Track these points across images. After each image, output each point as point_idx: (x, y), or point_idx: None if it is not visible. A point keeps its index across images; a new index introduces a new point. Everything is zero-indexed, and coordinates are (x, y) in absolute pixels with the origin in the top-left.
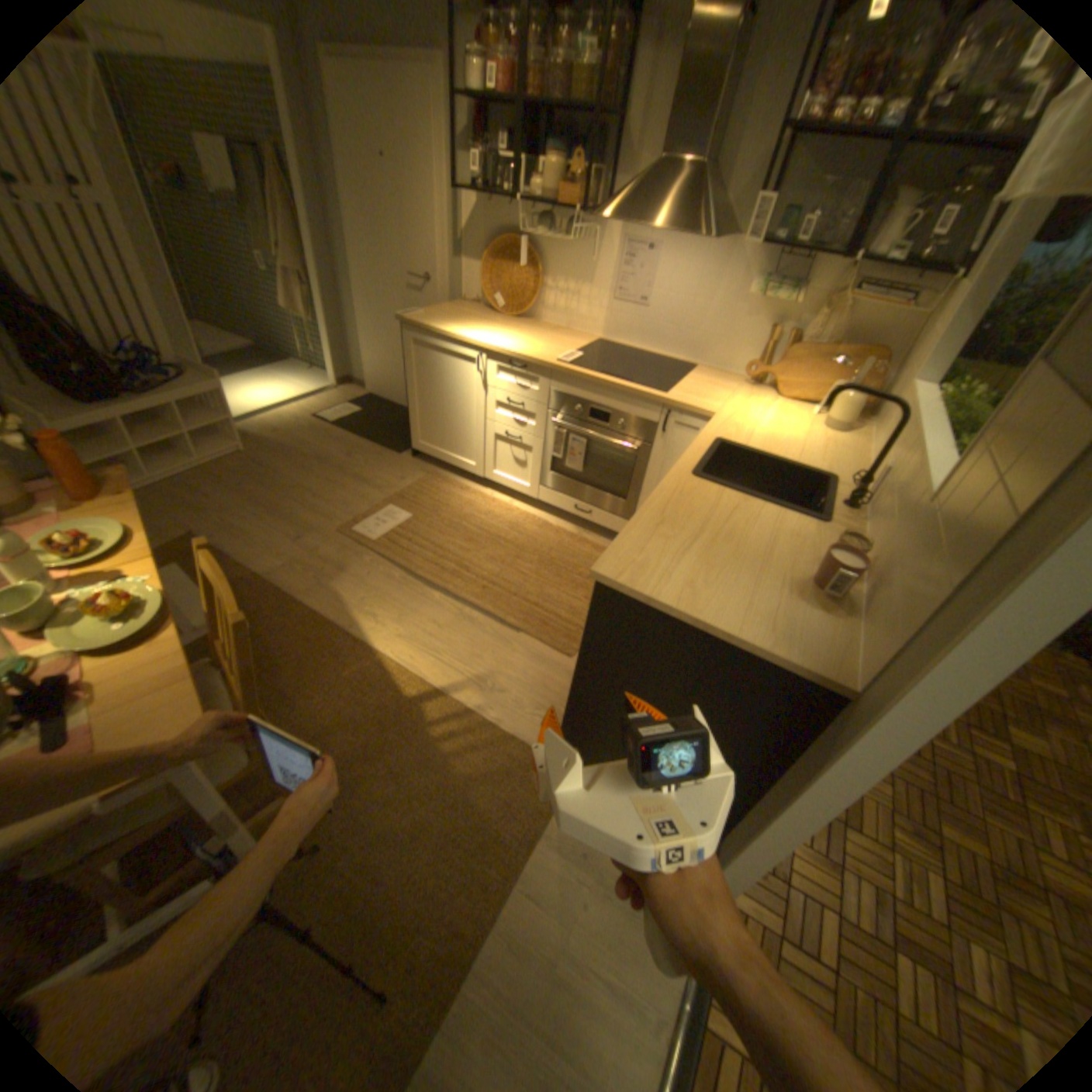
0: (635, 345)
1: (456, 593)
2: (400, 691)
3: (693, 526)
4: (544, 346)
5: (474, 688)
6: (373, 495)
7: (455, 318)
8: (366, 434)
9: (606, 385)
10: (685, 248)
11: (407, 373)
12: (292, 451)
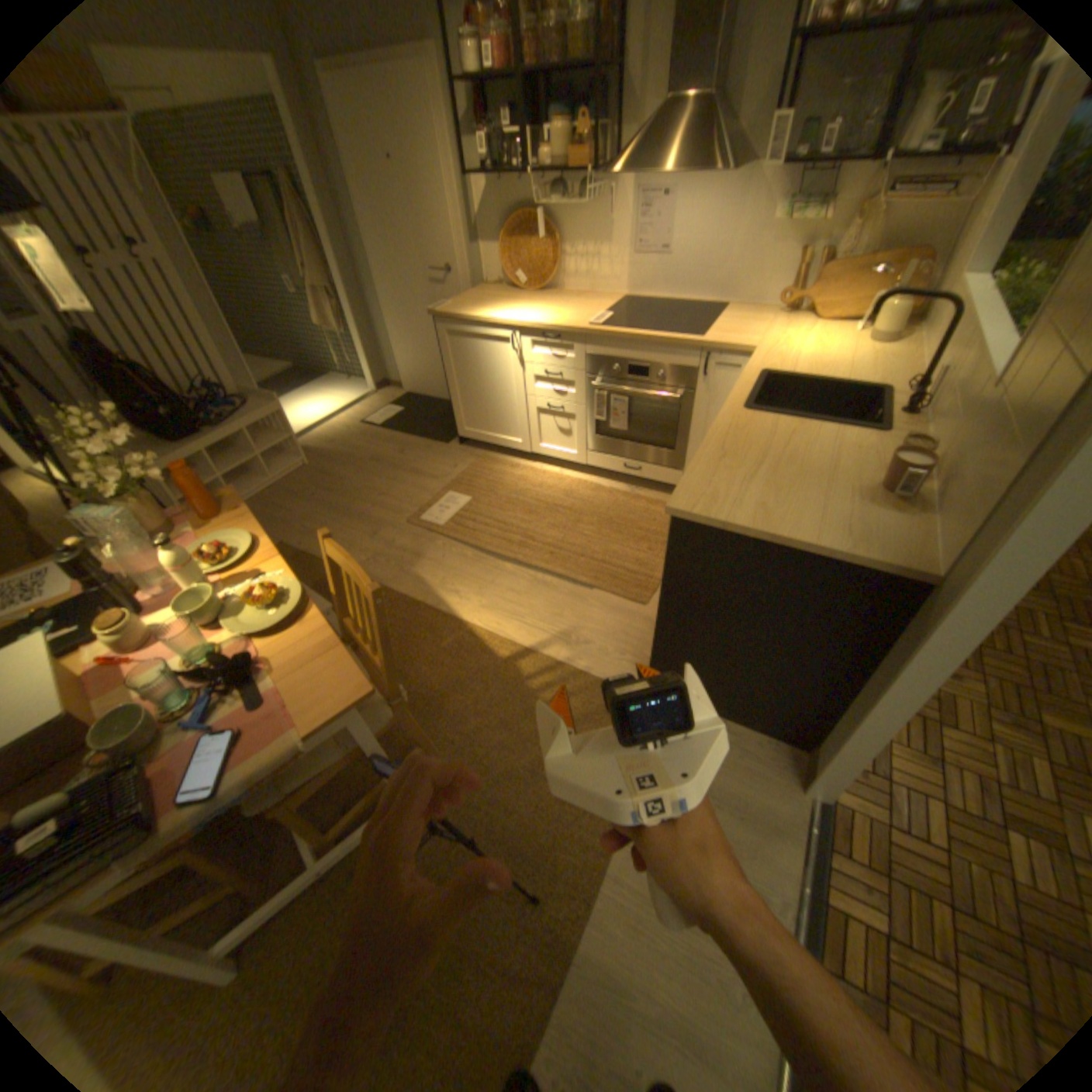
0: (662, 295)
1: (527, 562)
2: (495, 653)
3: (754, 454)
4: (573, 313)
5: (560, 643)
6: (432, 485)
7: (483, 302)
8: (413, 430)
9: (642, 339)
10: (702, 186)
11: (445, 364)
12: (351, 456)
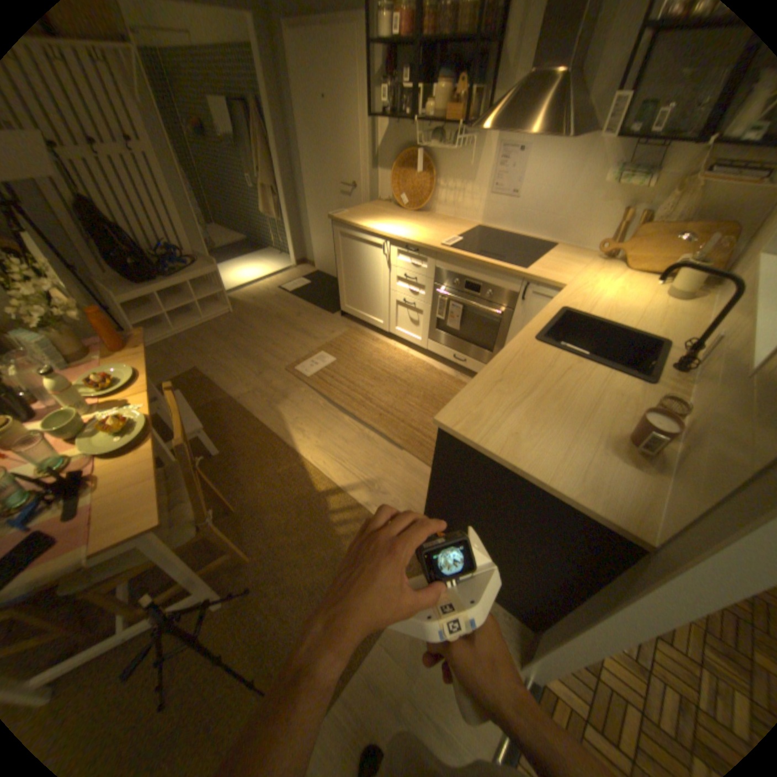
0: (508, 228)
1: (360, 418)
2: (314, 487)
3: (528, 384)
4: (433, 233)
5: (365, 489)
6: (312, 344)
7: (371, 214)
8: (312, 300)
9: (478, 263)
10: (551, 146)
11: (337, 257)
12: (263, 312)
